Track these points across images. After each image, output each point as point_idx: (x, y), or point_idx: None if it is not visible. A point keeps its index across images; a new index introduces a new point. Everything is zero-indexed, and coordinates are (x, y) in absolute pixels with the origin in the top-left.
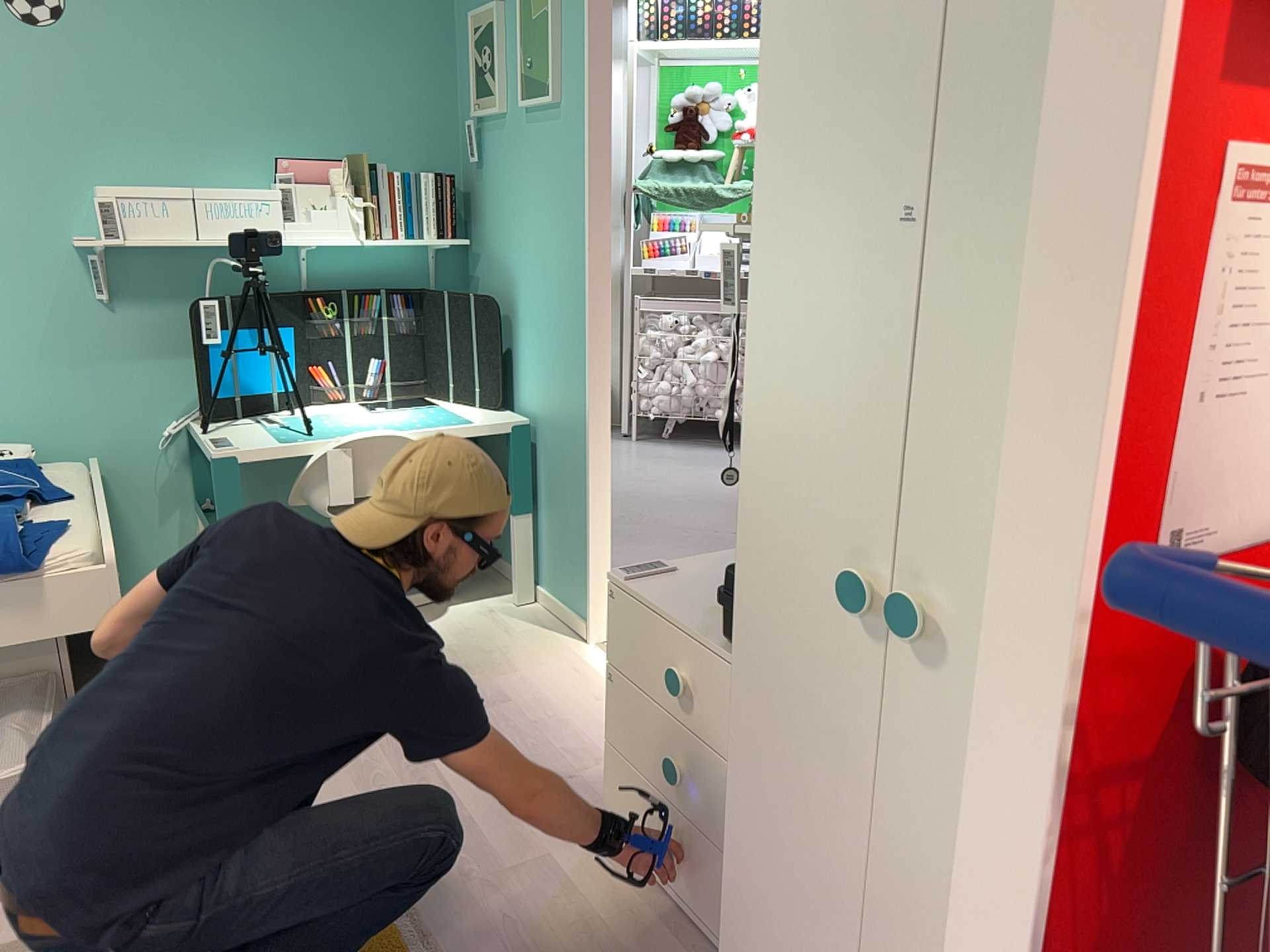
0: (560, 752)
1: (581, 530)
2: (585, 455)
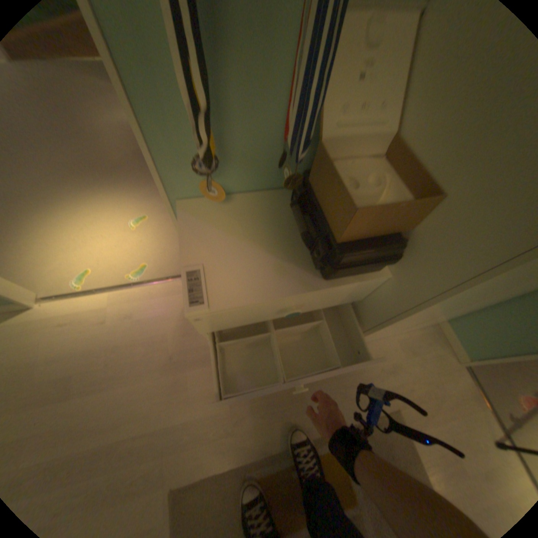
0: (143, 358)
1: None
2: None
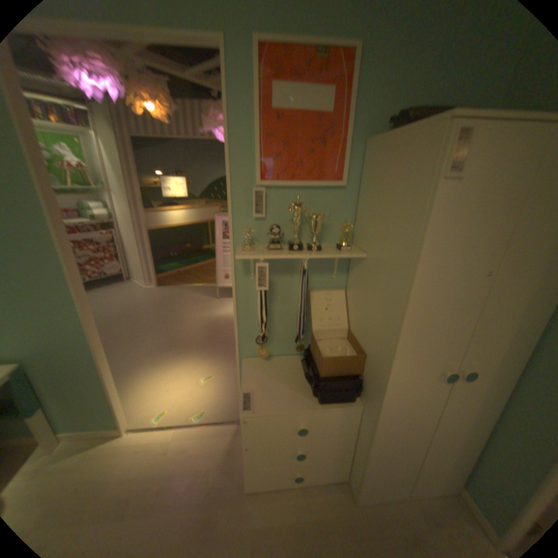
0: (187, 490)
1: (97, 395)
2: (92, 363)
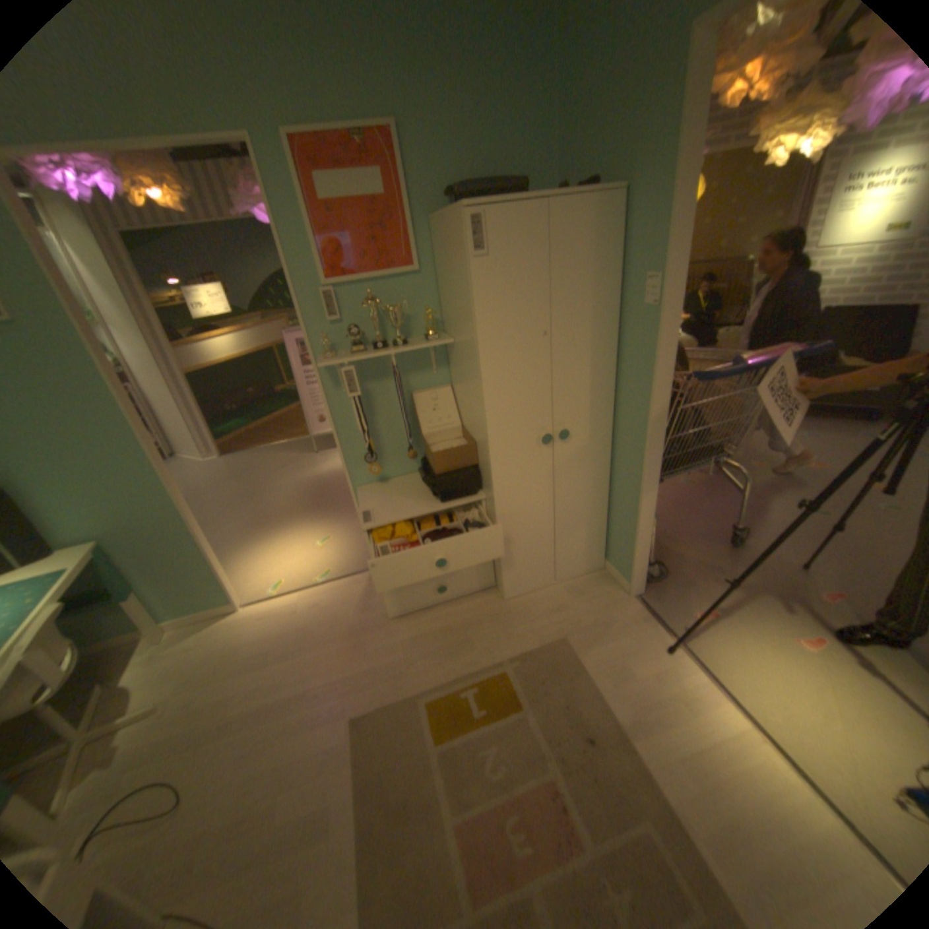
0: (328, 633)
1: (197, 567)
2: (182, 527)
